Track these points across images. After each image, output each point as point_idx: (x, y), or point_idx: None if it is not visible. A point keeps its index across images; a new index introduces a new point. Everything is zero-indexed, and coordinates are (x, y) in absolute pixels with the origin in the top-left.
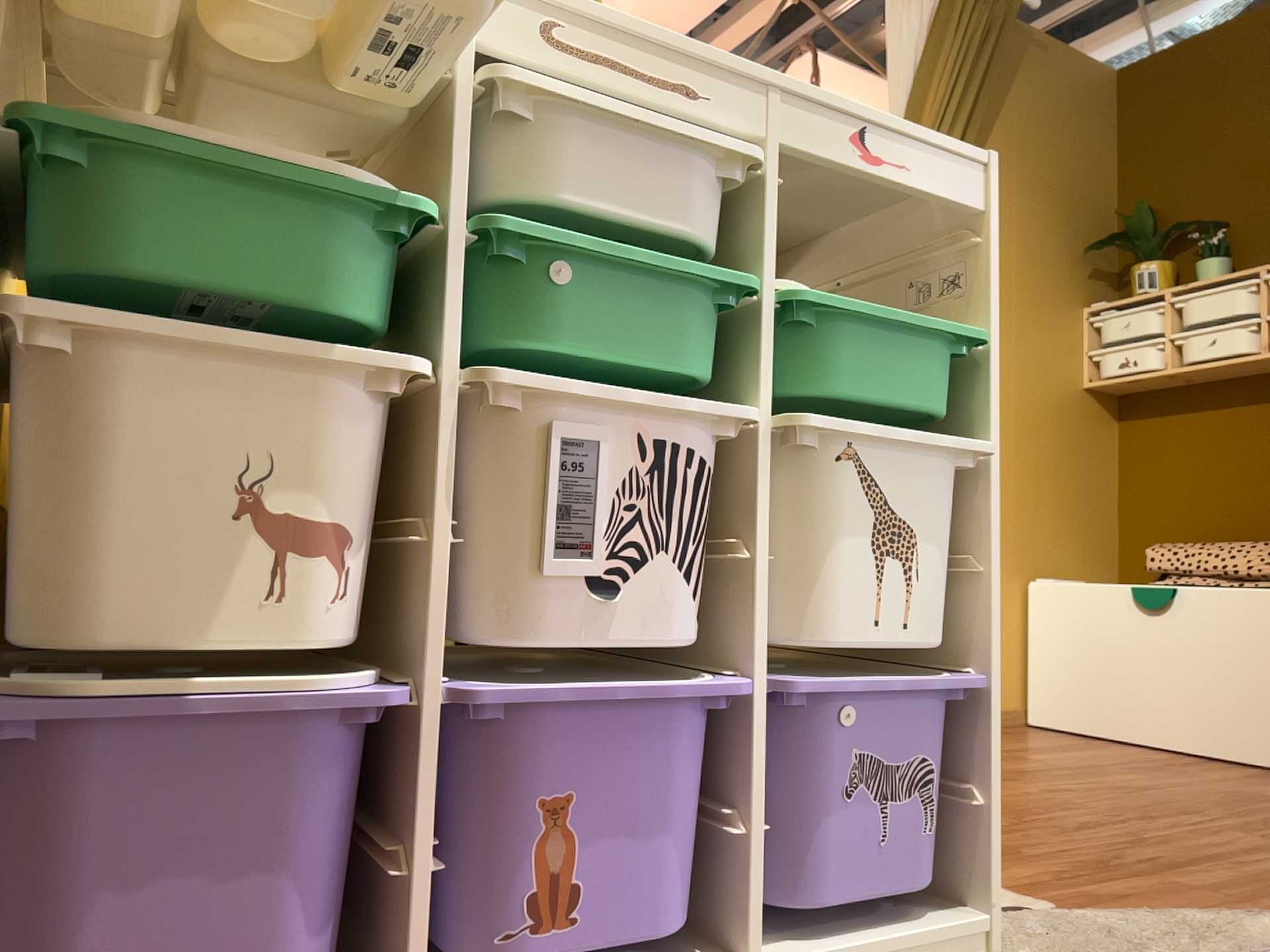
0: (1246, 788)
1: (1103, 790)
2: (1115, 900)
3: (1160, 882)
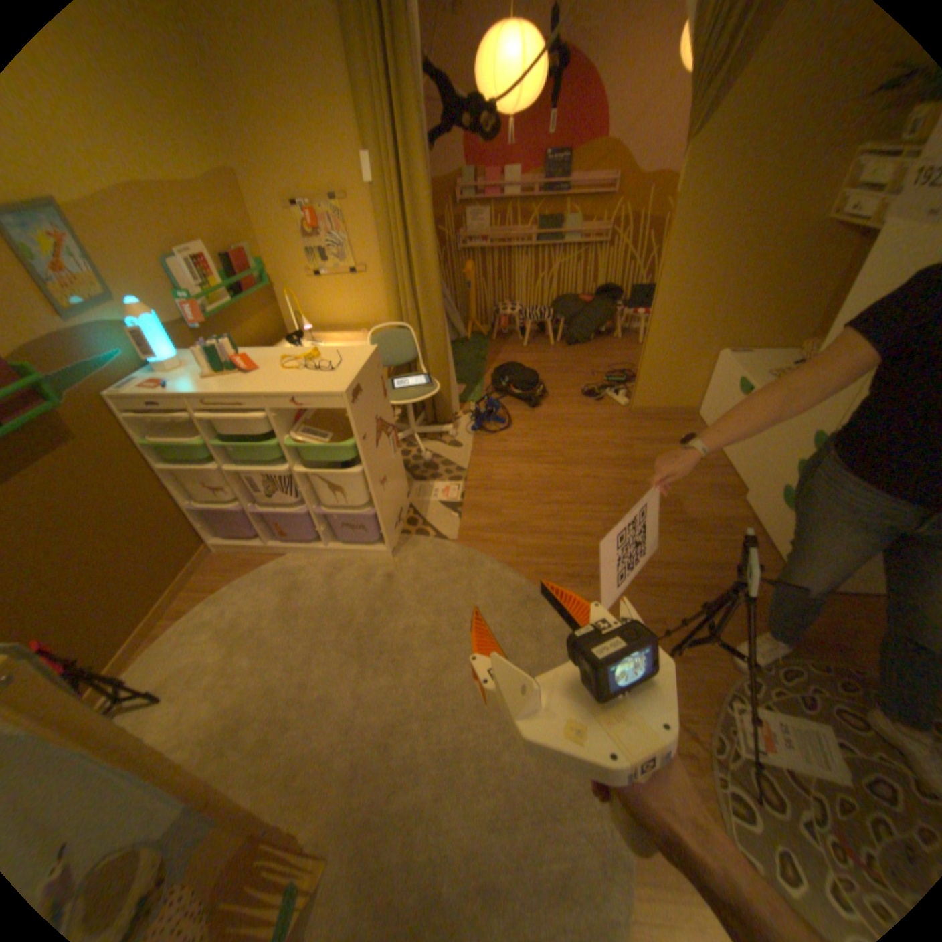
0: (680, 500)
1: (605, 485)
2: (475, 545)
3: (506, 543)
